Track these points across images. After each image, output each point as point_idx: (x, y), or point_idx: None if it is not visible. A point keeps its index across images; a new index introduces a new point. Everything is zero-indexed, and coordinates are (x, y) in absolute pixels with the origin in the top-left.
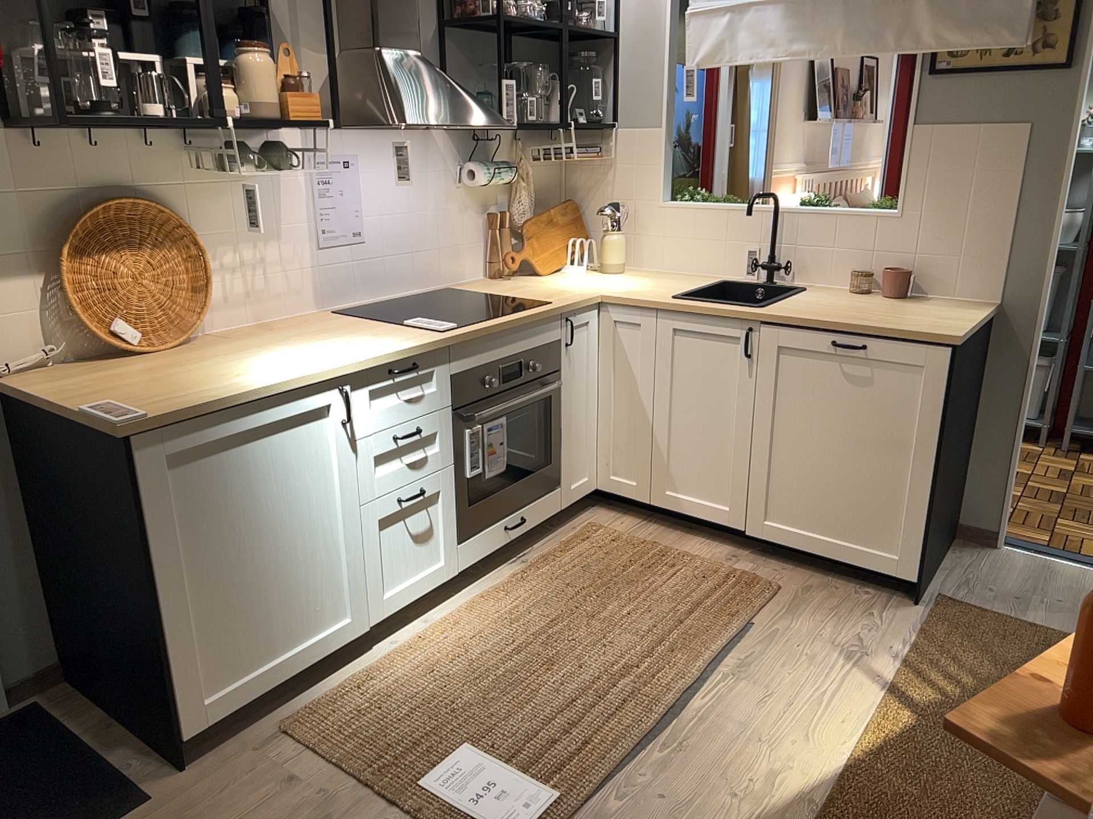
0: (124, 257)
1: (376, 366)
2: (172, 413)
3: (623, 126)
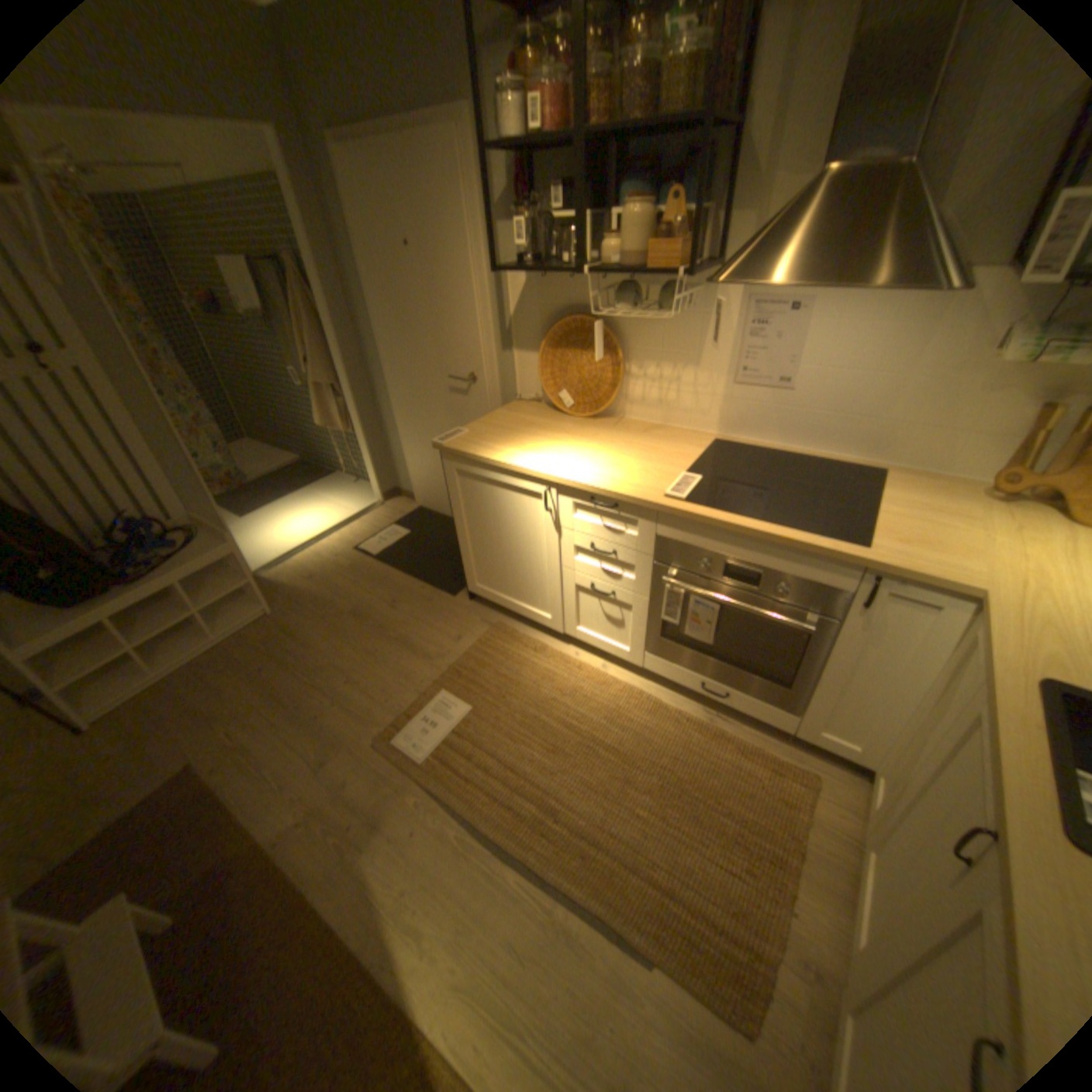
0: (575, 352)
1: (577, 488)
2: (453, 449)
3: None
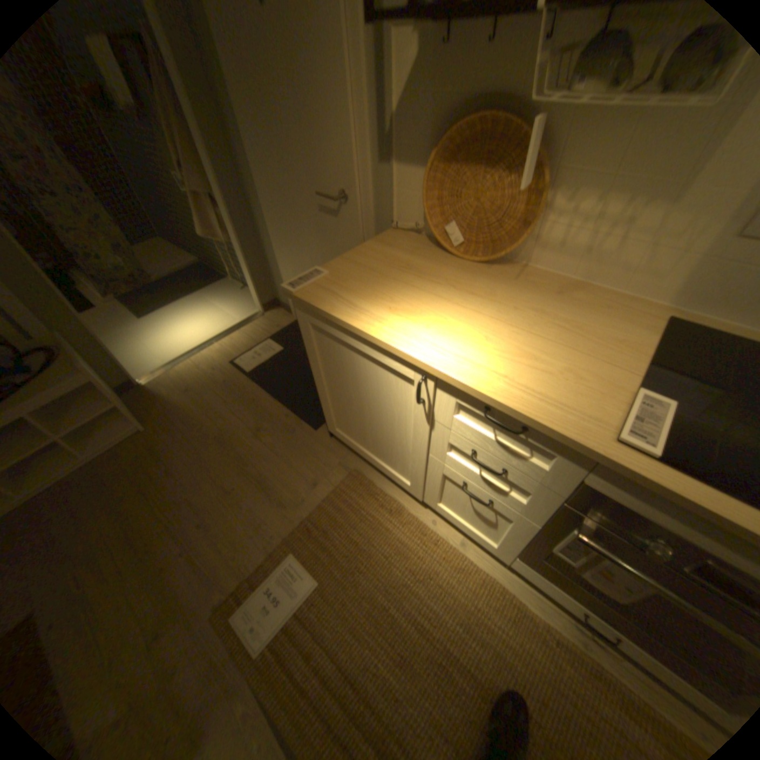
0: (477, 167)
1: (469, 390)
2: (304, 299)
3: None
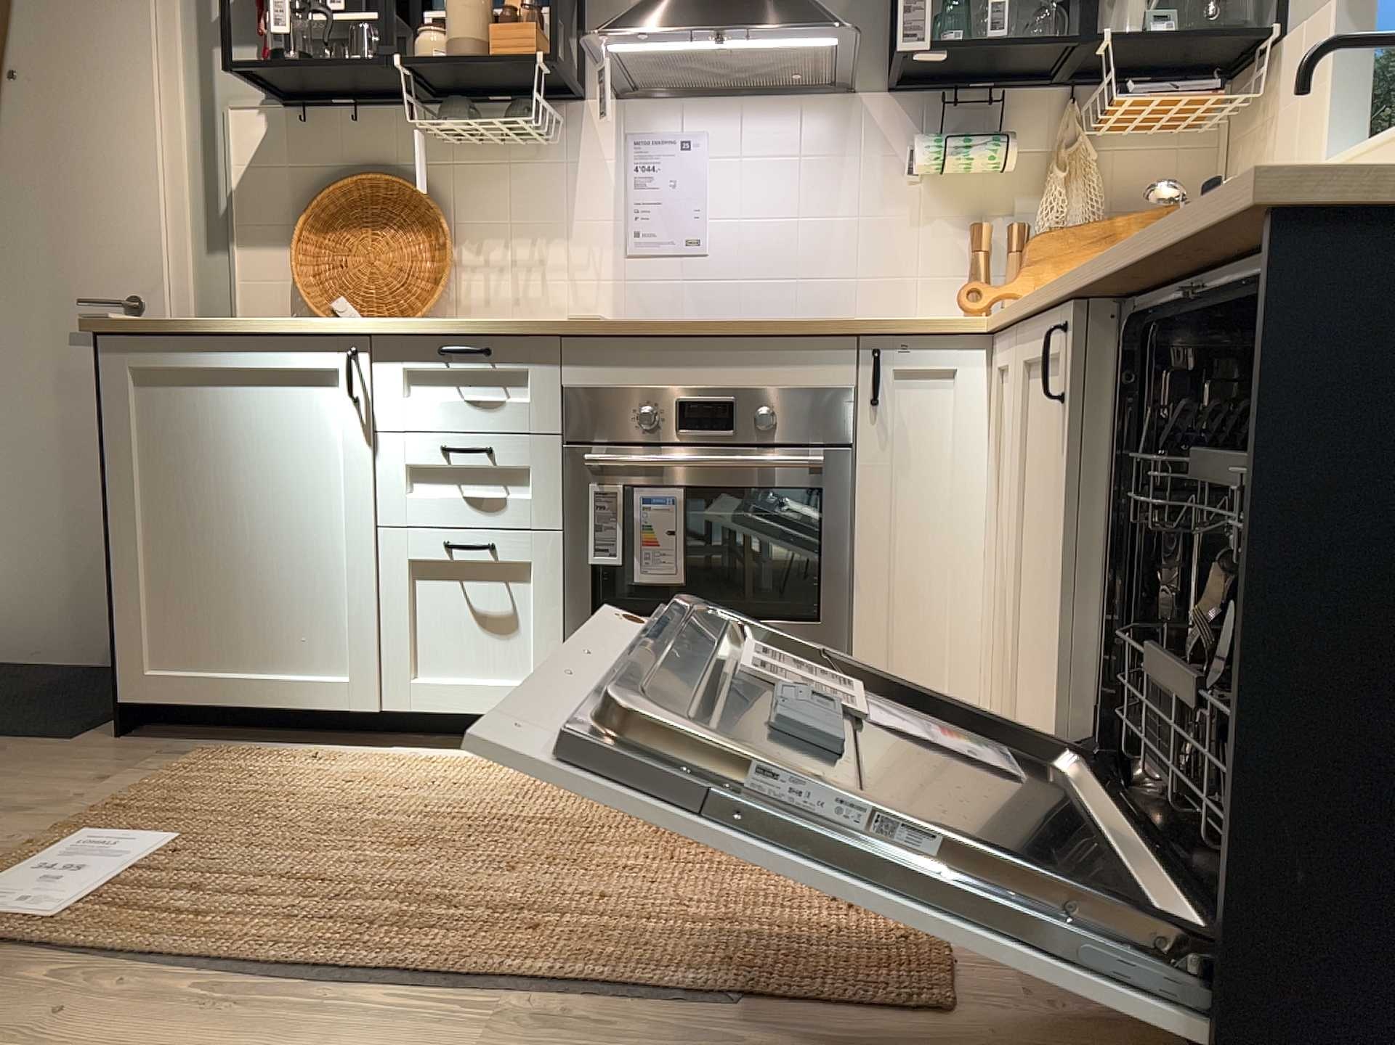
0: (362, 234)
1: (414, 337)
2: (134, 321)
3: (1287, 32)
